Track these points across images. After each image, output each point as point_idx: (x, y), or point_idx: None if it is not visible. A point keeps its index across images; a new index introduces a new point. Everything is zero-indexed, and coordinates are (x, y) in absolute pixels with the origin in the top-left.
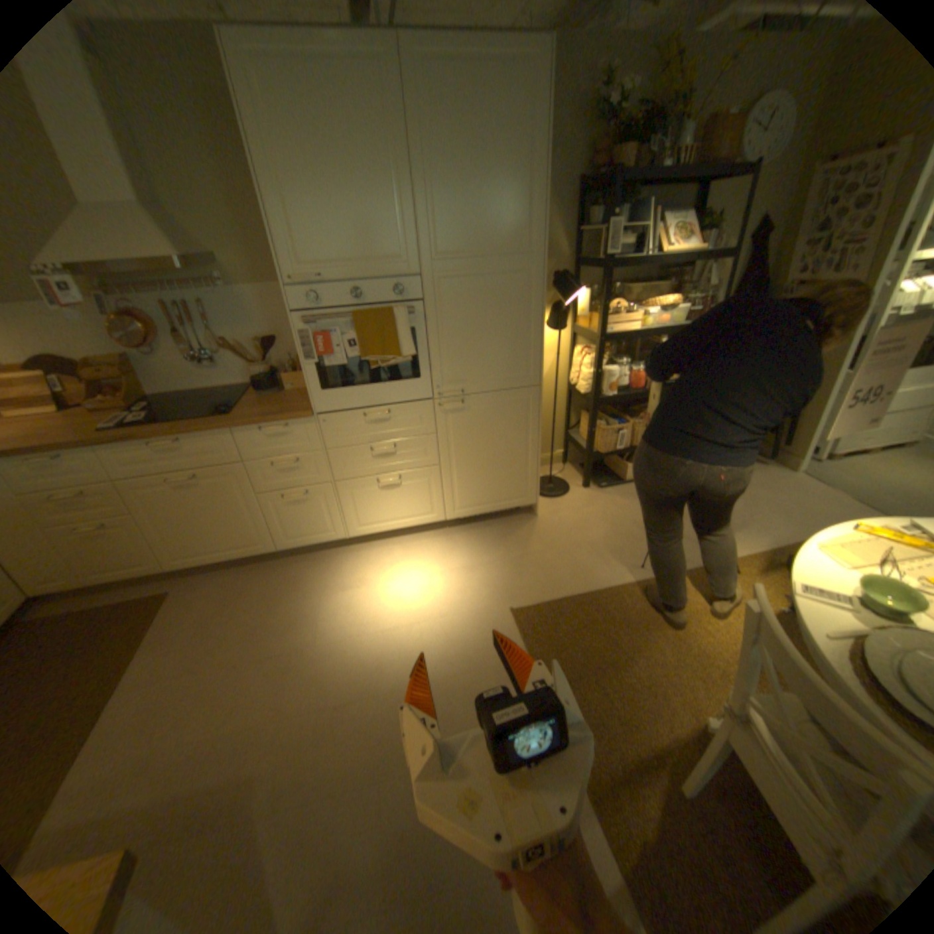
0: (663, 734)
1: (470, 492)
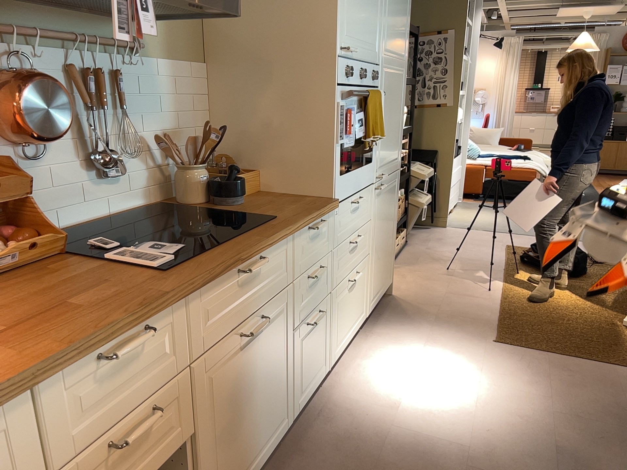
0: (623, 338)
1: (377, 279)
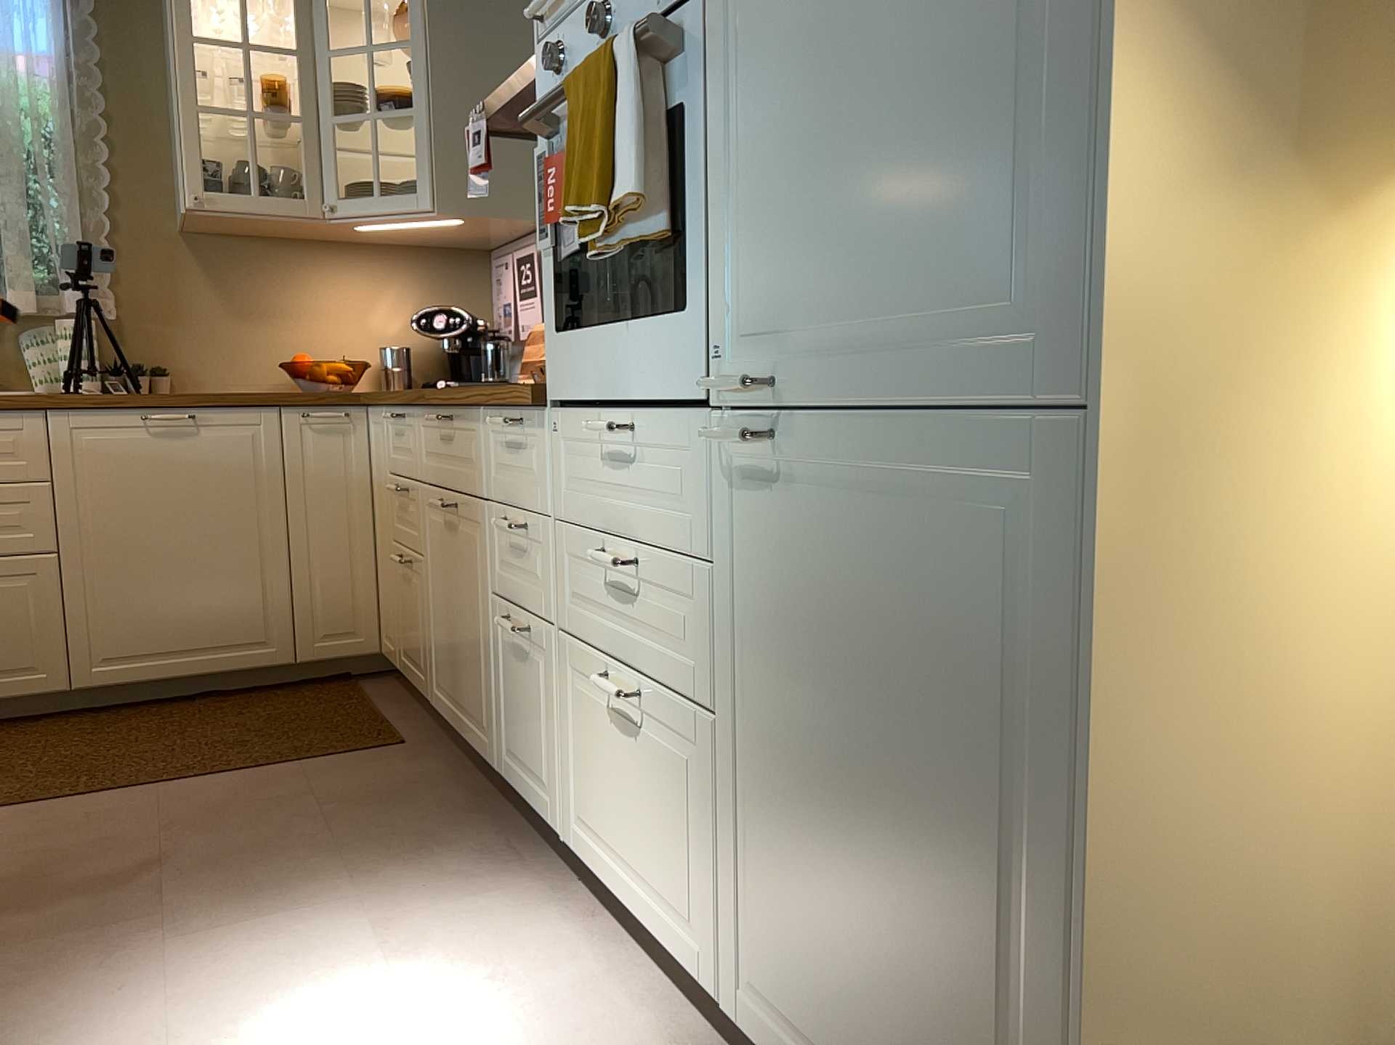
0: None
1: (799, 956)
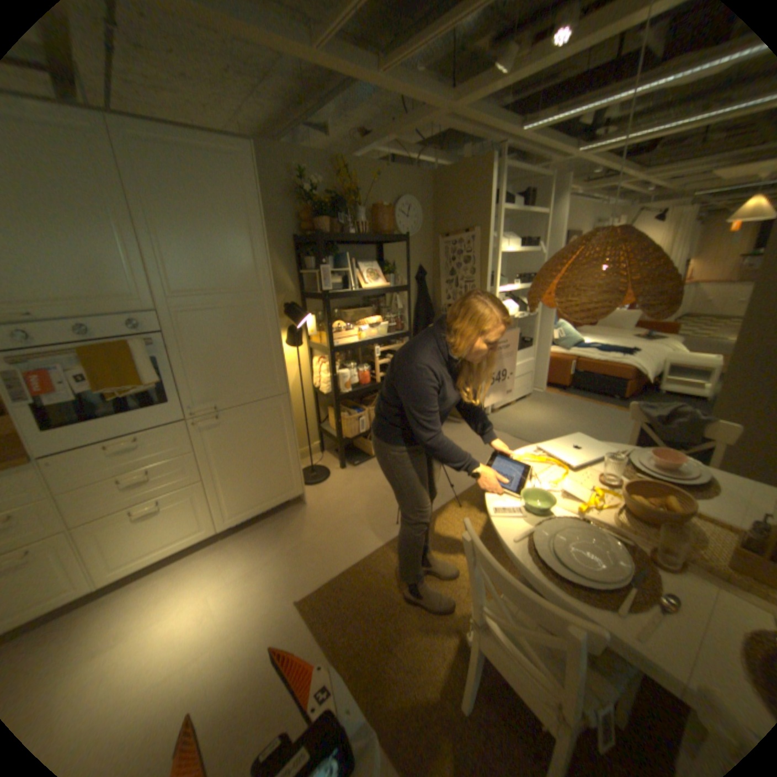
0: (438, 665)
1: (239, 499)
